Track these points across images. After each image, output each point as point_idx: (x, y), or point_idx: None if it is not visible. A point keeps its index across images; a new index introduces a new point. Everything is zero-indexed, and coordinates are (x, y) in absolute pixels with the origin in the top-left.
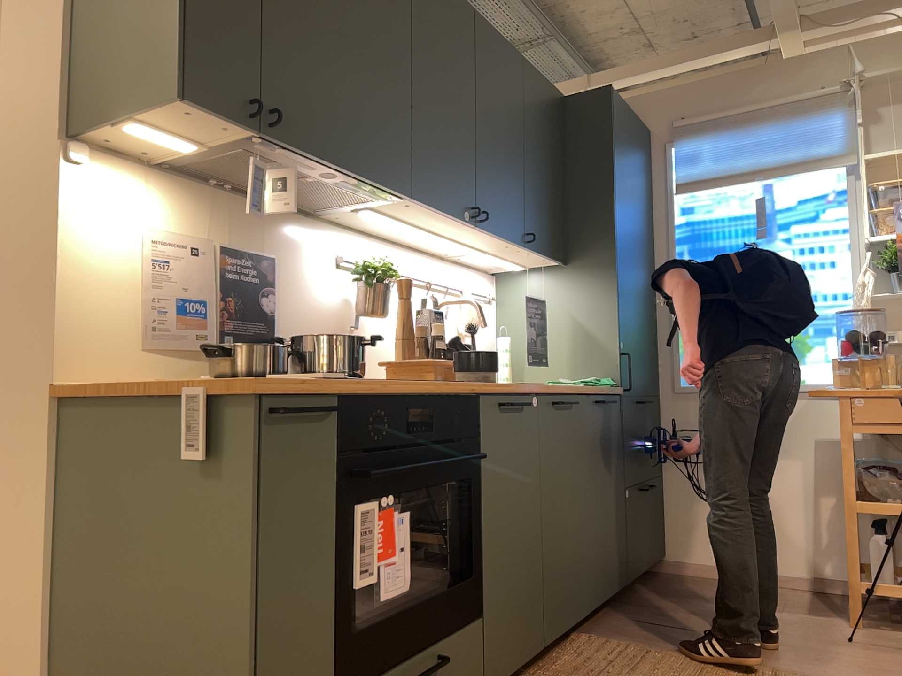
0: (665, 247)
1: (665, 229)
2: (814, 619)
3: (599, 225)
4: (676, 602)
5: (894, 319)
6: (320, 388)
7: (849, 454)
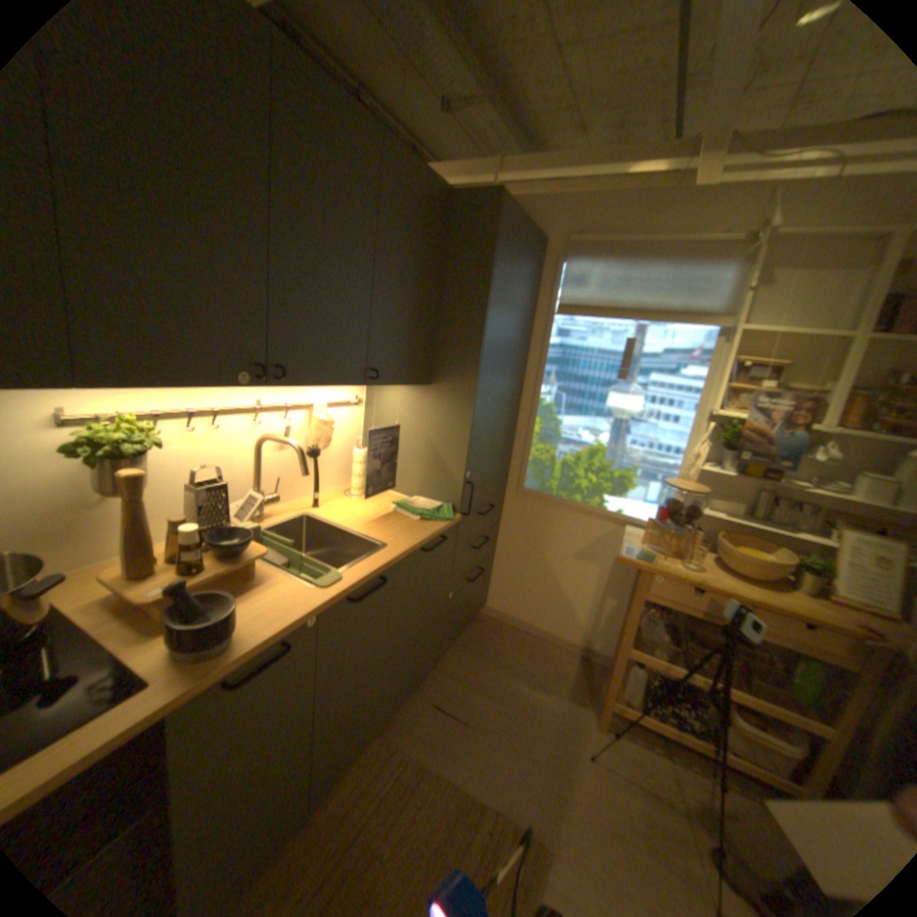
0: (537, 363)
1: (540, 345)
2: (573, 713)
3: (465, 353)
4: (475, 671)
5: (713, 484)
6: None
7: (637, 616)
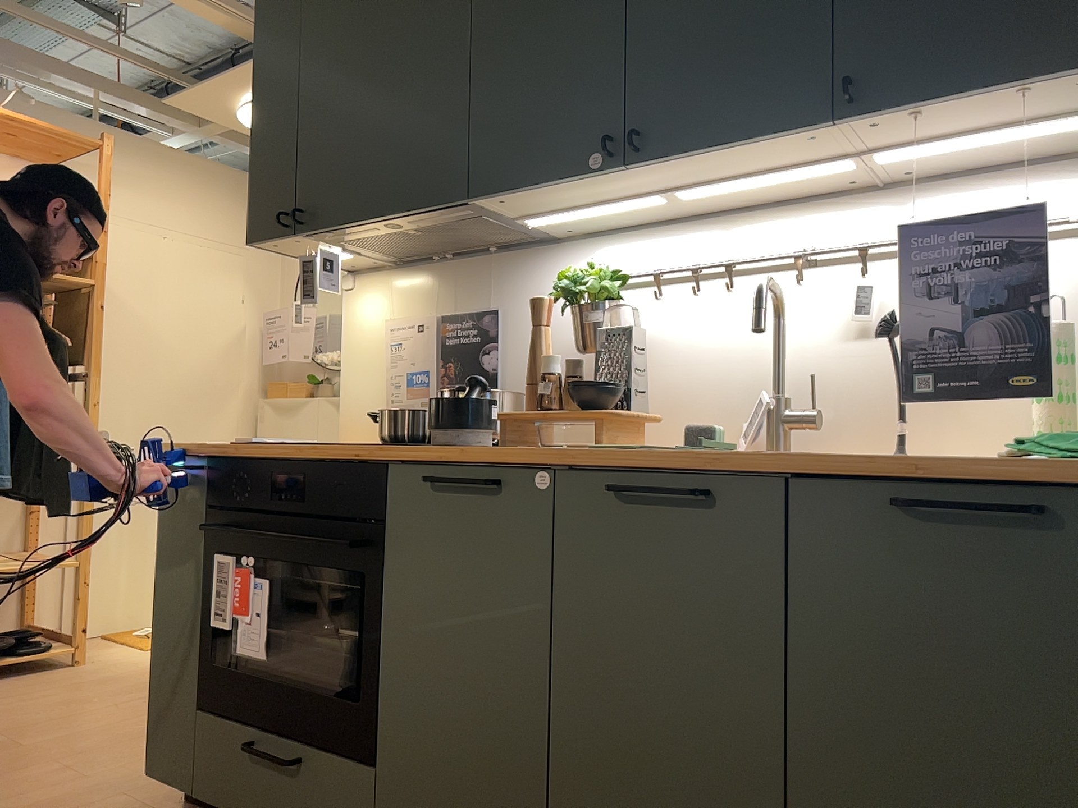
0: None
1: None
2: None
3: None
4: None
5: None
6: (190, 450)
7: None
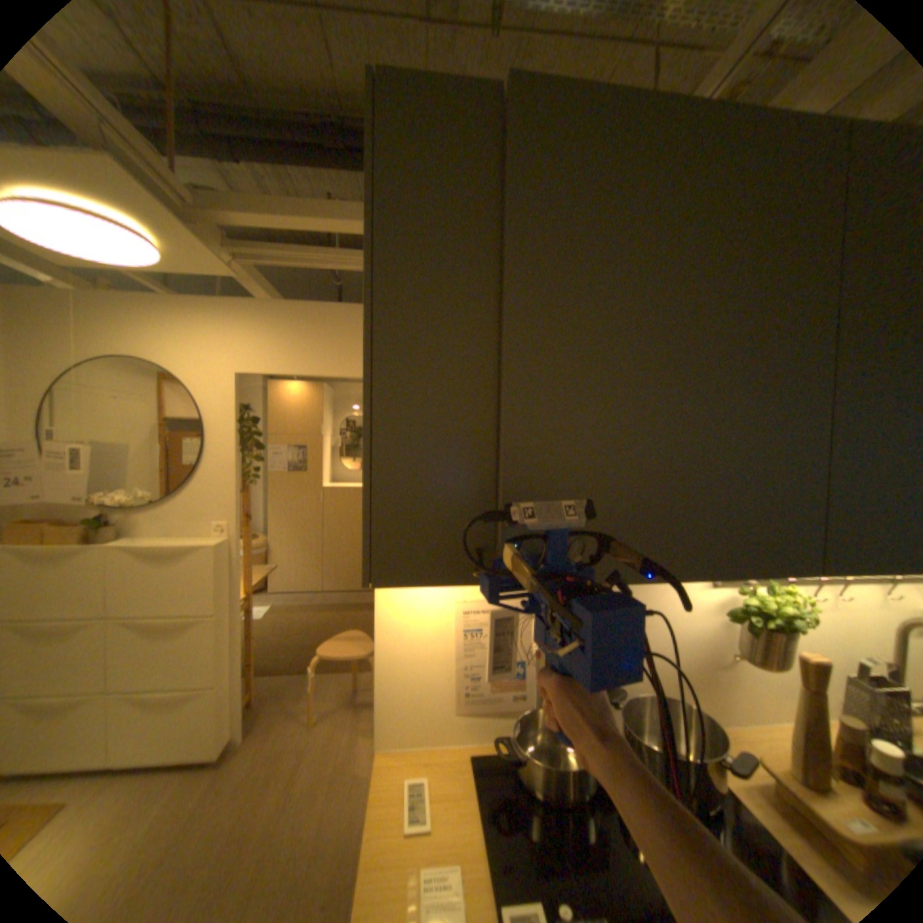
0: None
1: None
2: None
3: None
4: None
5: None
6: None
7: None
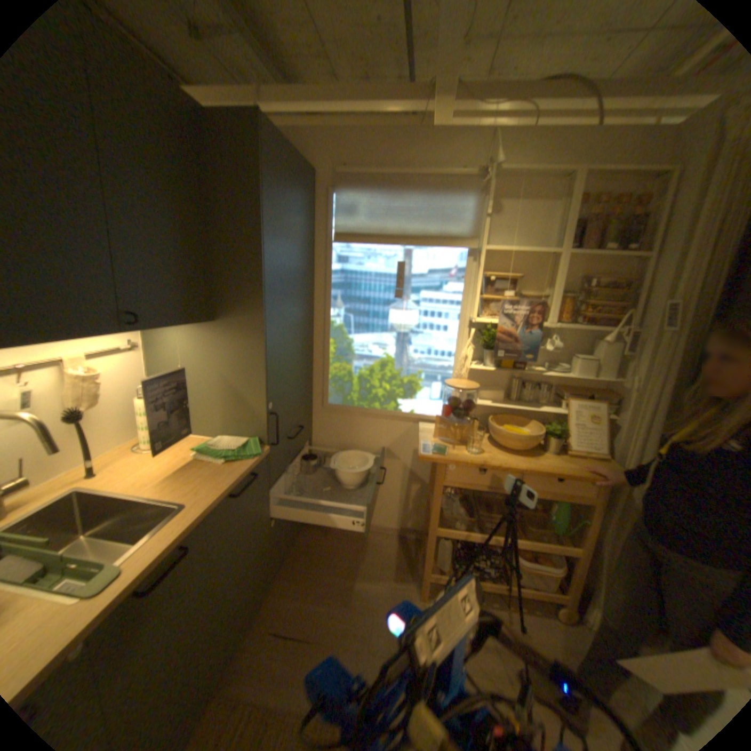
0: (323, 289)
1: (323, 272)
2: (398, 592)
3: (245, 285)
4: (308, 582)
5: (478, 377)
6: None
7: (438, 501)
